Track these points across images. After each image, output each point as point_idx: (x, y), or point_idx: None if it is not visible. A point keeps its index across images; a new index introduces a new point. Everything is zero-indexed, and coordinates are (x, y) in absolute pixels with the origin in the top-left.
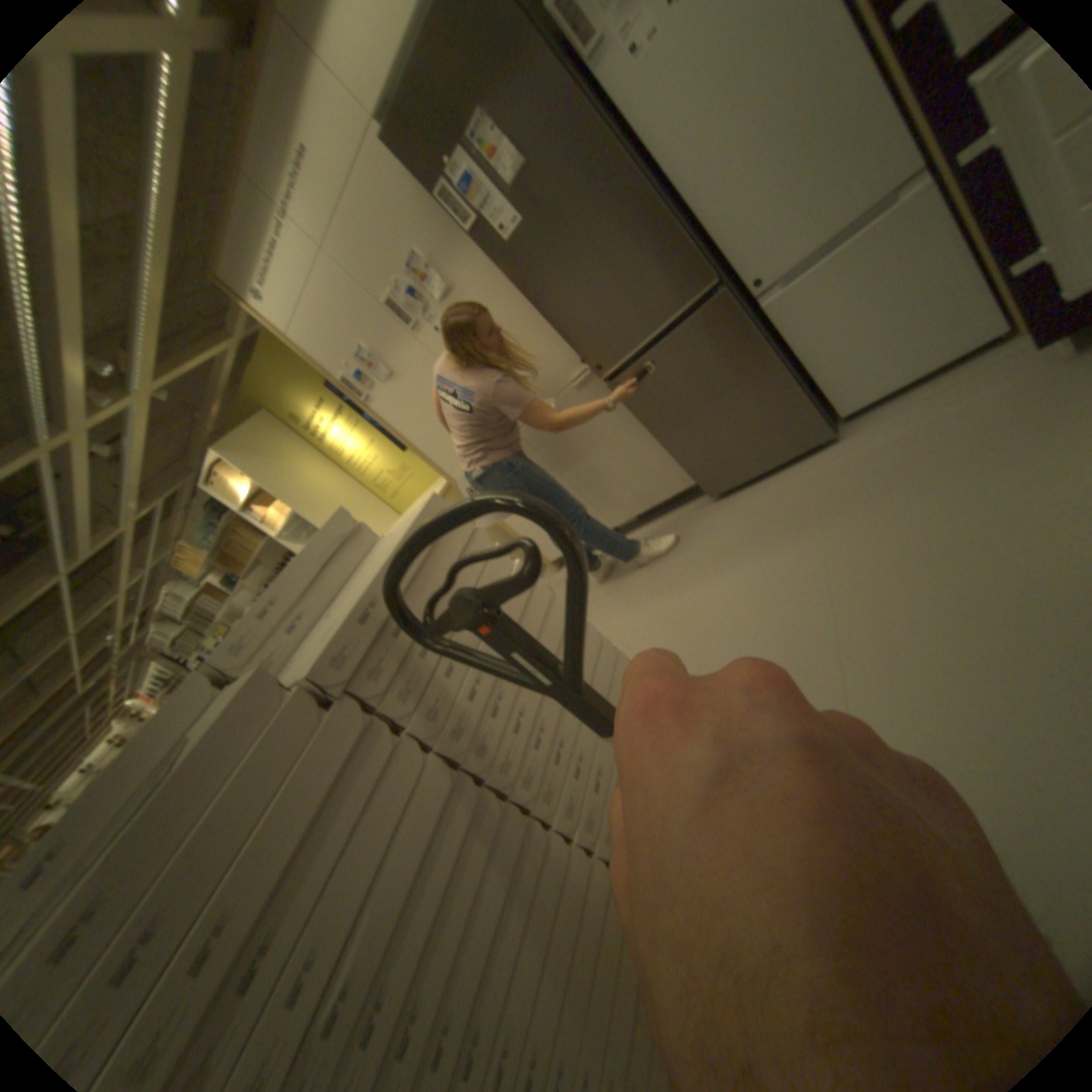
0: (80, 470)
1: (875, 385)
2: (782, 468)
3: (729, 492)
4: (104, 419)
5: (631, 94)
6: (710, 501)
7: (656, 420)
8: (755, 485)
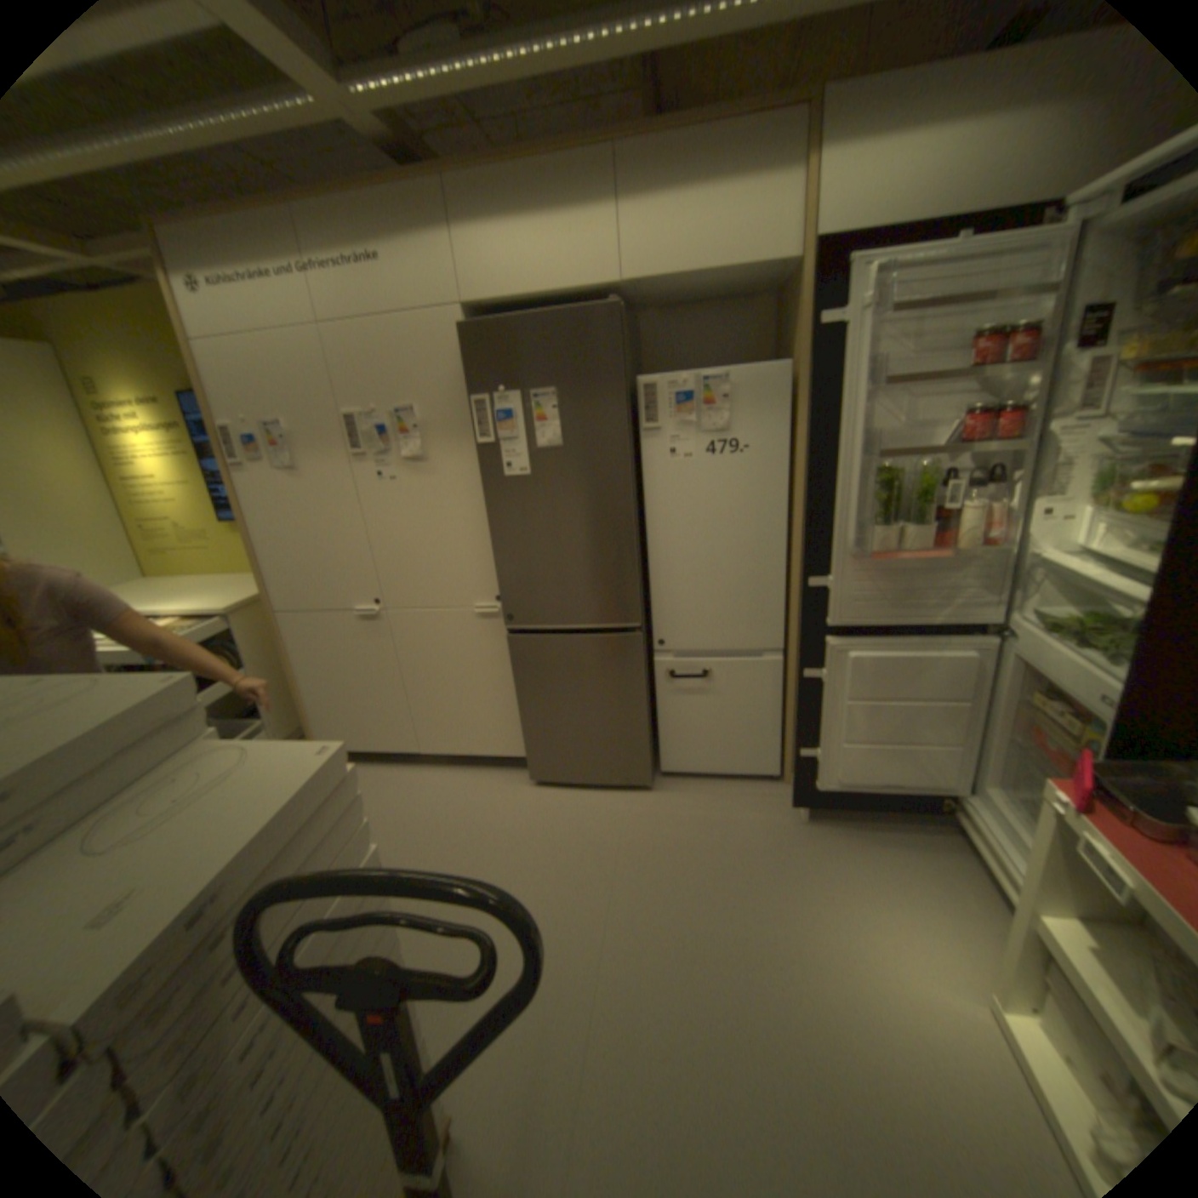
0: None
1: (692, 763)
2: (599, 787)
3: (546, 783)
4: None
5: (656, 471)
6: (525, 781)
7: (527, 689)
8: (571, 791)
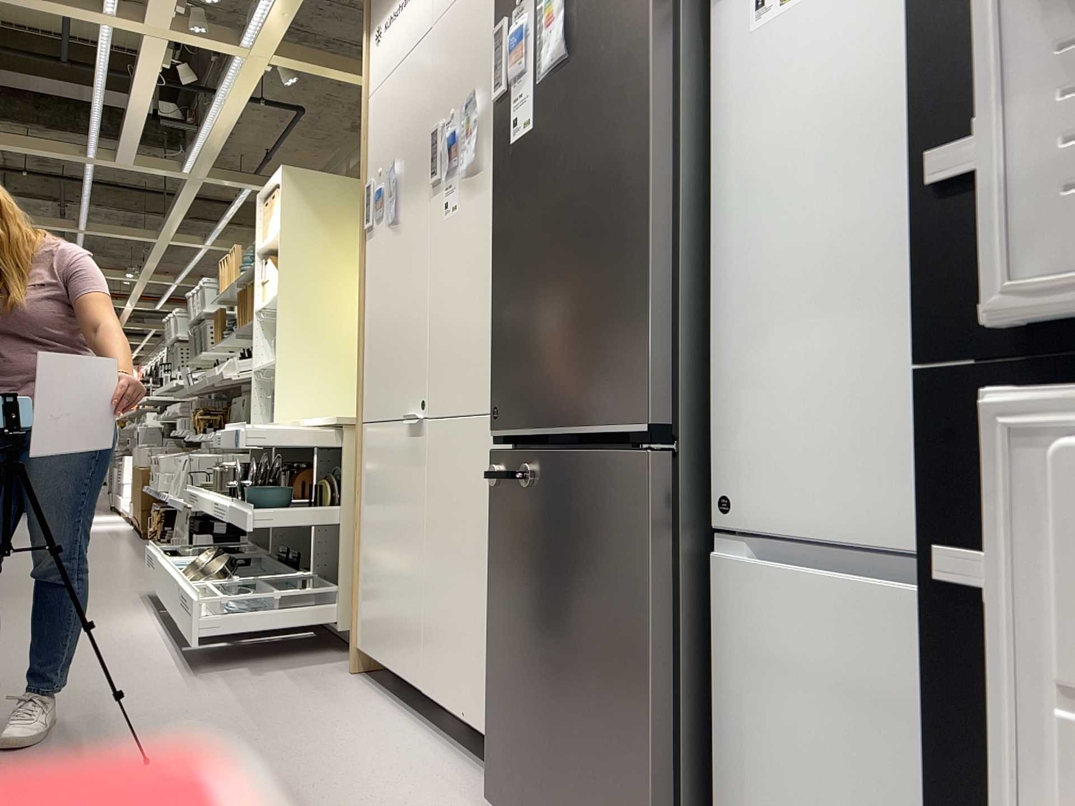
0: (139, 68)
1: None
2: None
3: None
4: (187, 40)
5: (734, 63)
6: None
7: (498, 575)
8: None
